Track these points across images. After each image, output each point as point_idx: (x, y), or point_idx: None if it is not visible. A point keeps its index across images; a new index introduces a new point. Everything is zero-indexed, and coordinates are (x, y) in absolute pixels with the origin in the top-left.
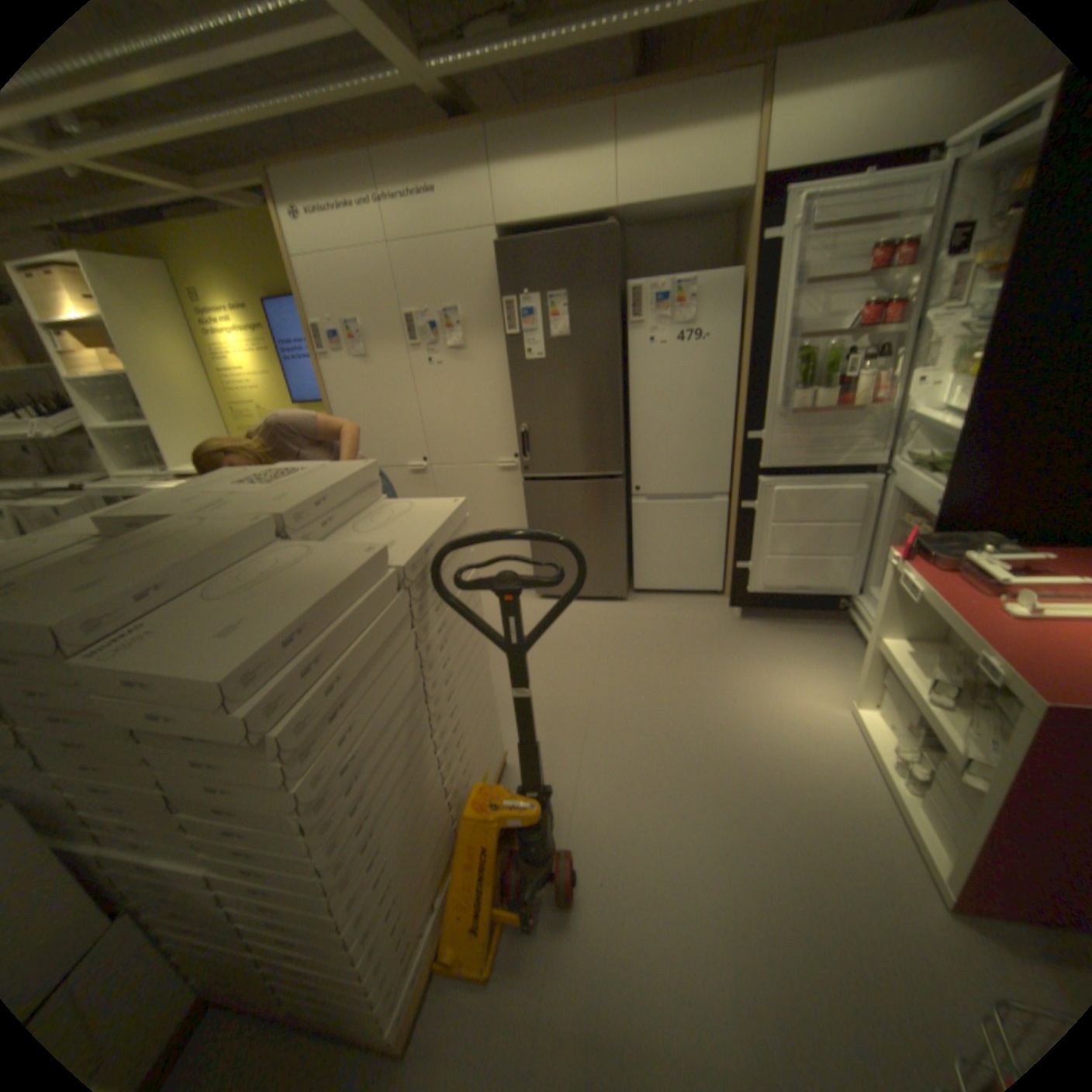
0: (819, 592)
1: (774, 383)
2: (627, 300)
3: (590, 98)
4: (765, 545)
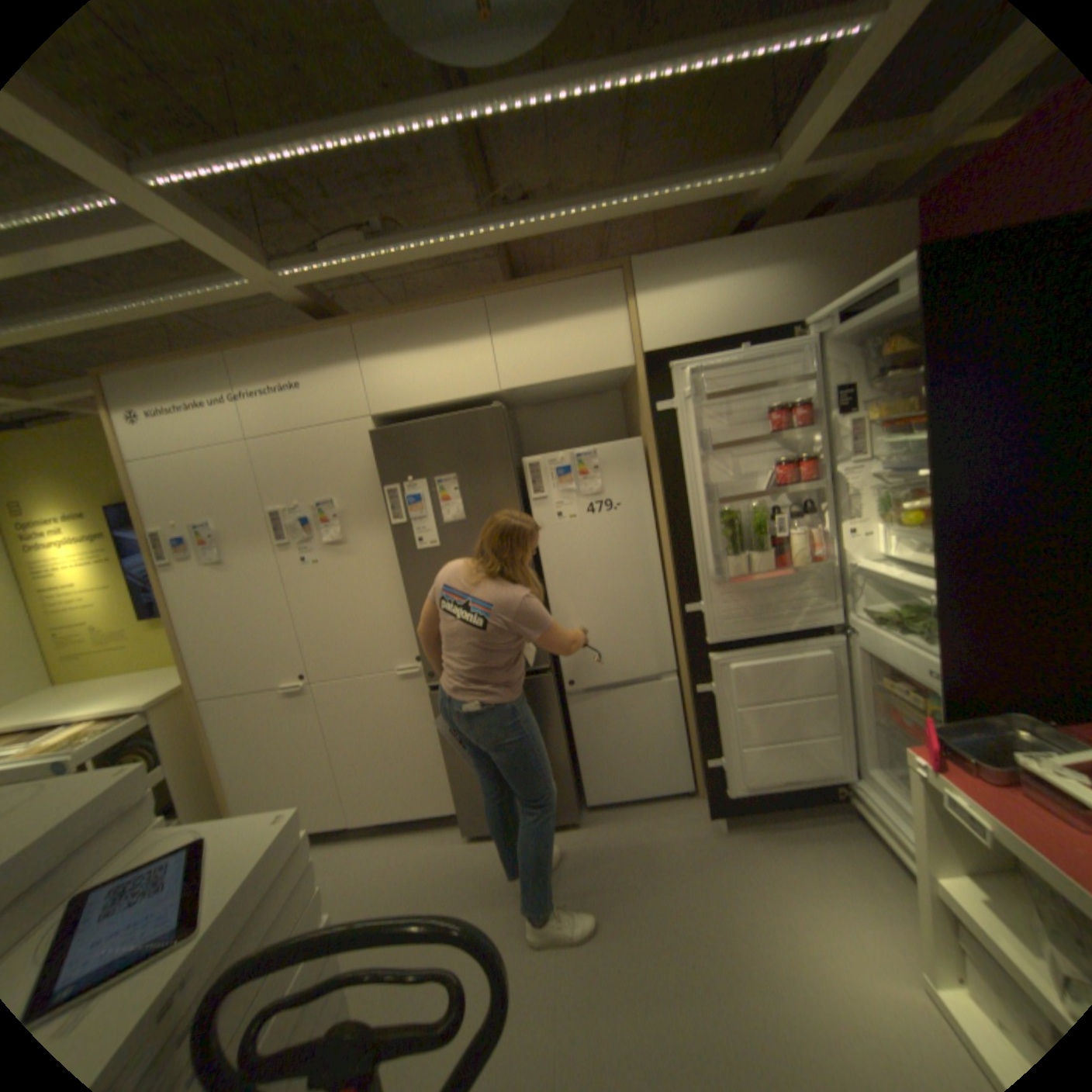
0: (812, 785)
1: (702, 550)
2: (526, 477)
3: (460, 299)
4: (735, 735)
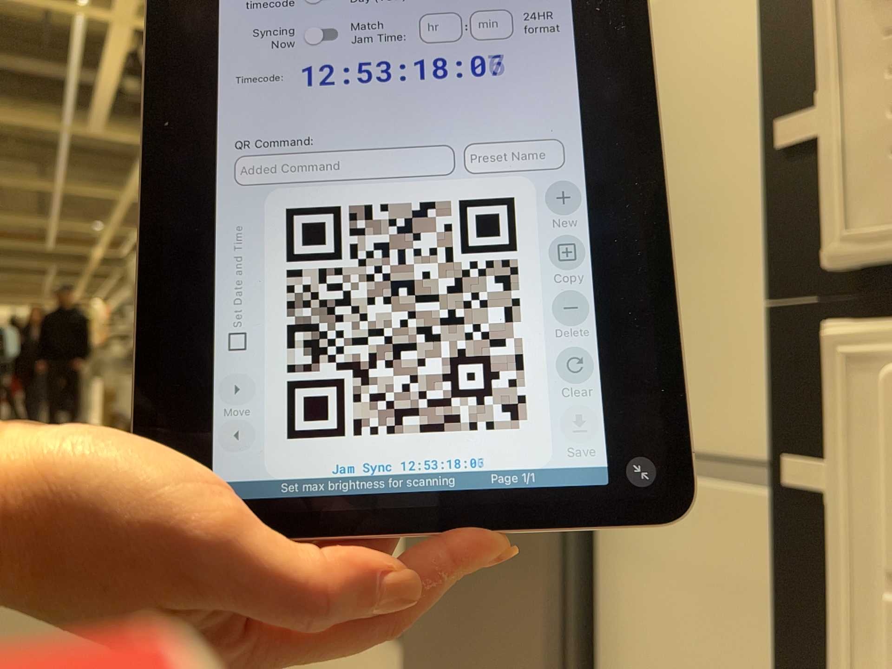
0: None
1: None
2: None
3: None
4: None
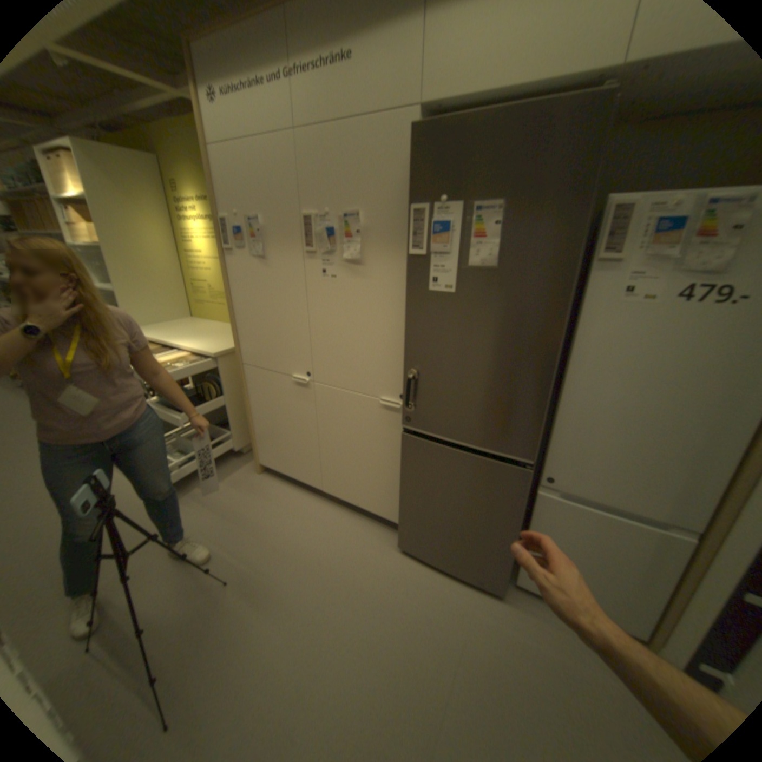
0: None
1: None
2: (601, 222)
3: None
4: None
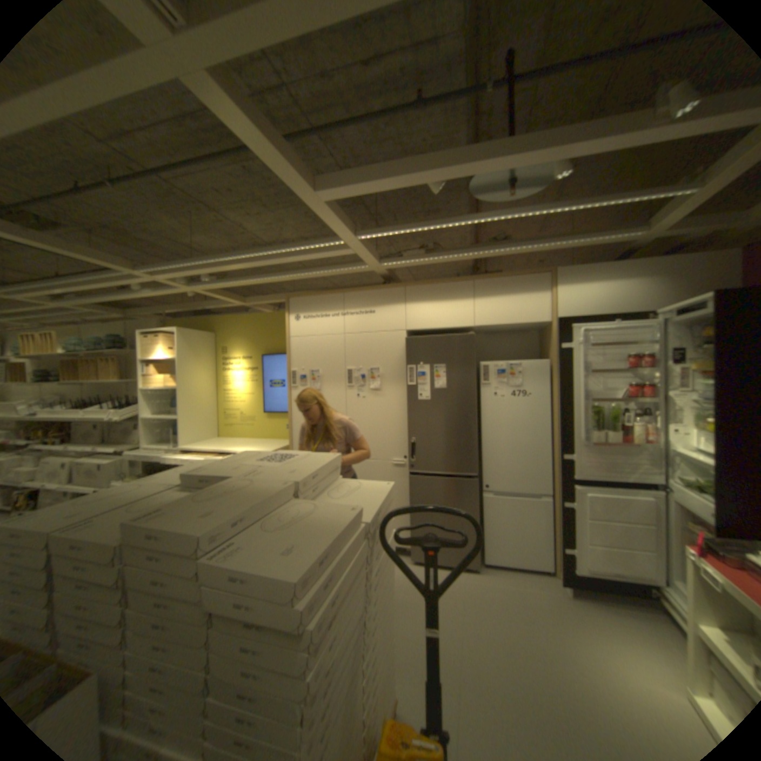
0: (634, 581)
1: (579, 426)
2: (480, 372)
3: (462, 280)
4: (586, 538)
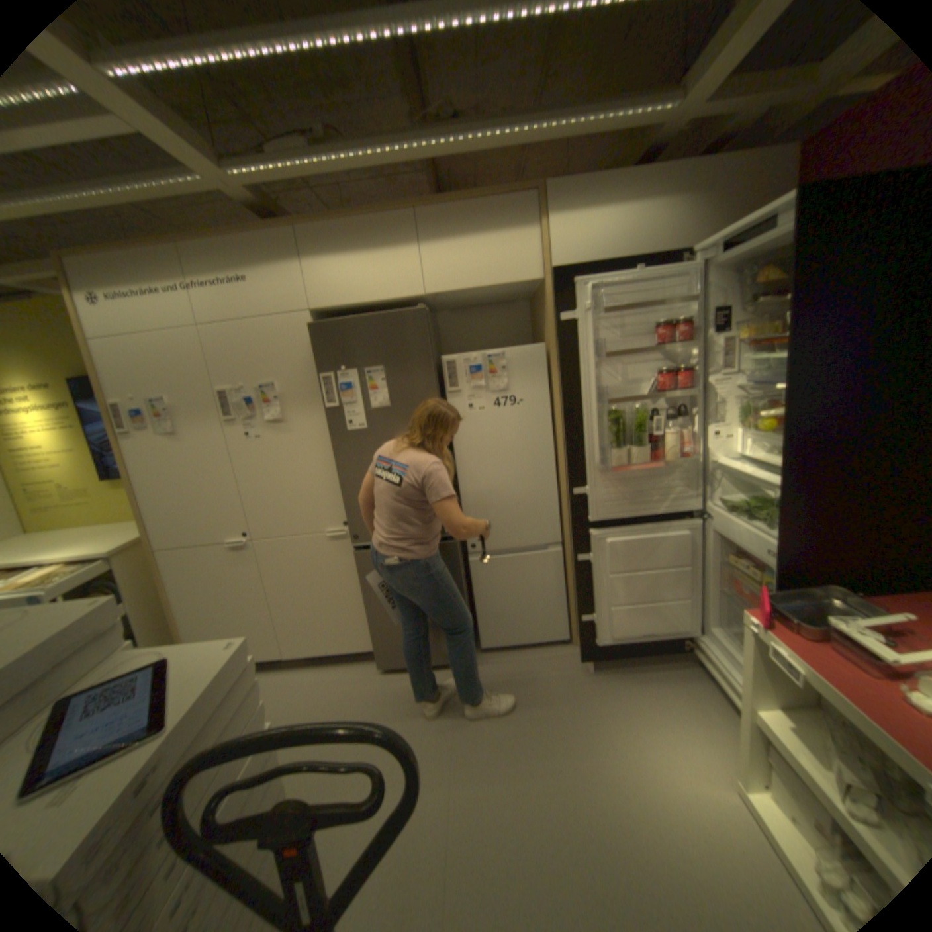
0: (665, 638)
1: (590, 443)
2: (444, 373)
3: (392, 208)
4: (606, 597)
